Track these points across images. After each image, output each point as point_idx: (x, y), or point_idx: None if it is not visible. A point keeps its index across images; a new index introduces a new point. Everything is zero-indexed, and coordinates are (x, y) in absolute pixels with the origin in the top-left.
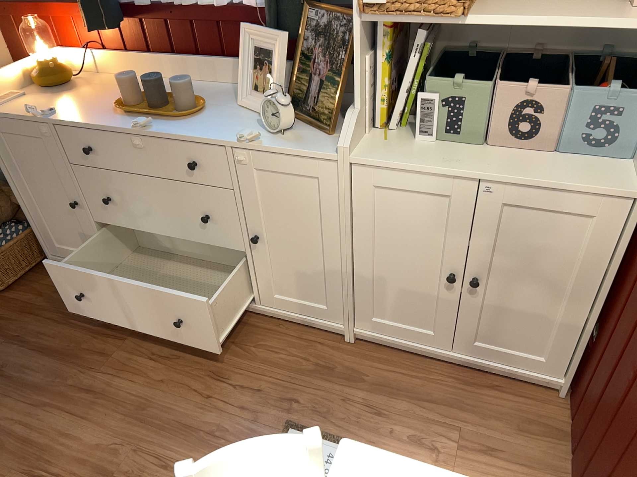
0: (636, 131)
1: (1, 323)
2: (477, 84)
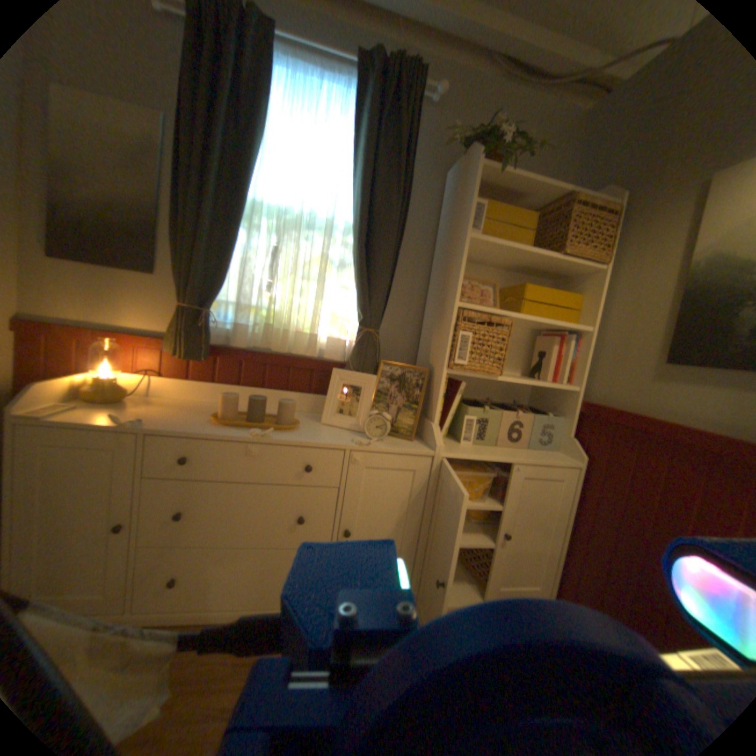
0: (564, 435)
1: None
2: (494, 411)
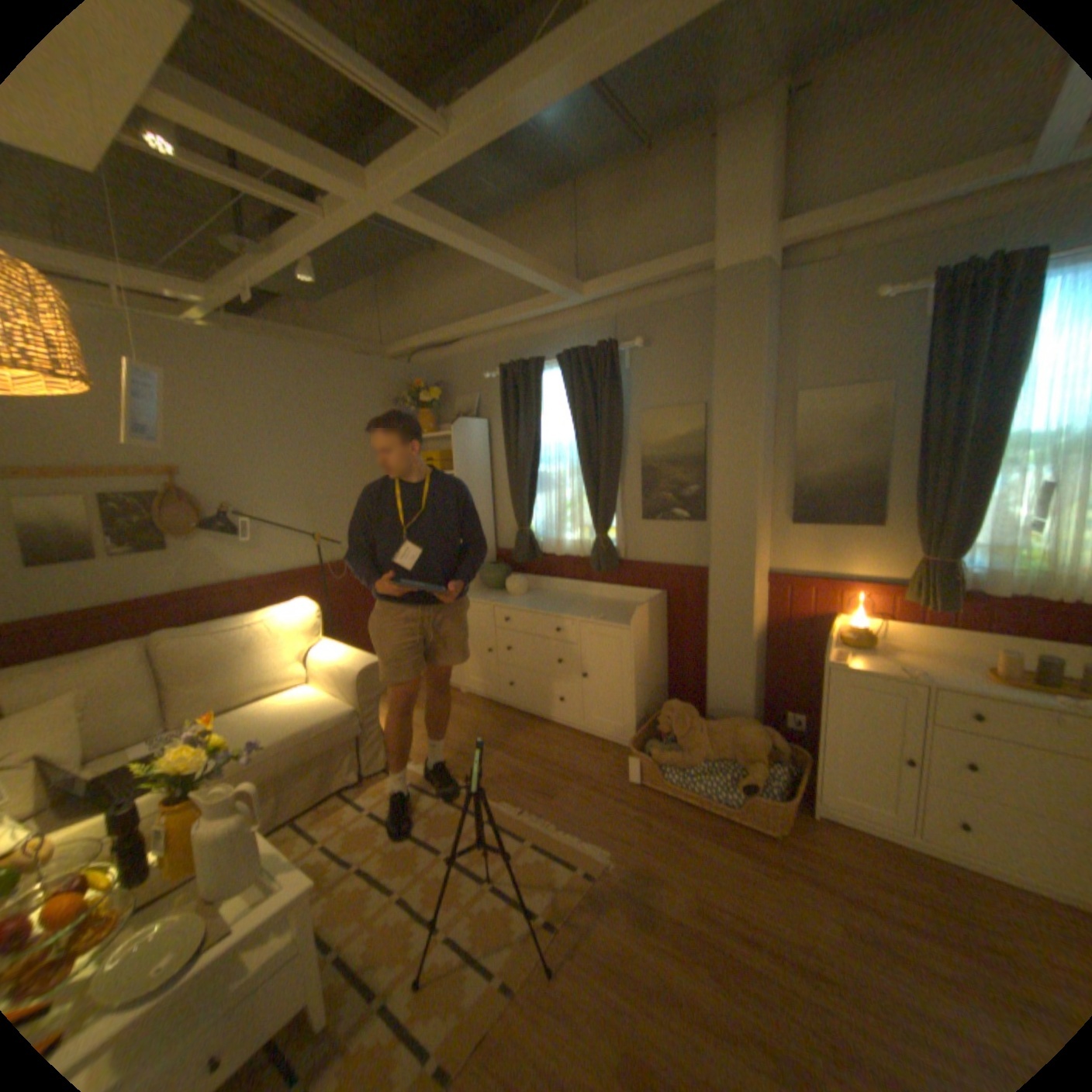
0: None
1: (809, 880)
2: None
